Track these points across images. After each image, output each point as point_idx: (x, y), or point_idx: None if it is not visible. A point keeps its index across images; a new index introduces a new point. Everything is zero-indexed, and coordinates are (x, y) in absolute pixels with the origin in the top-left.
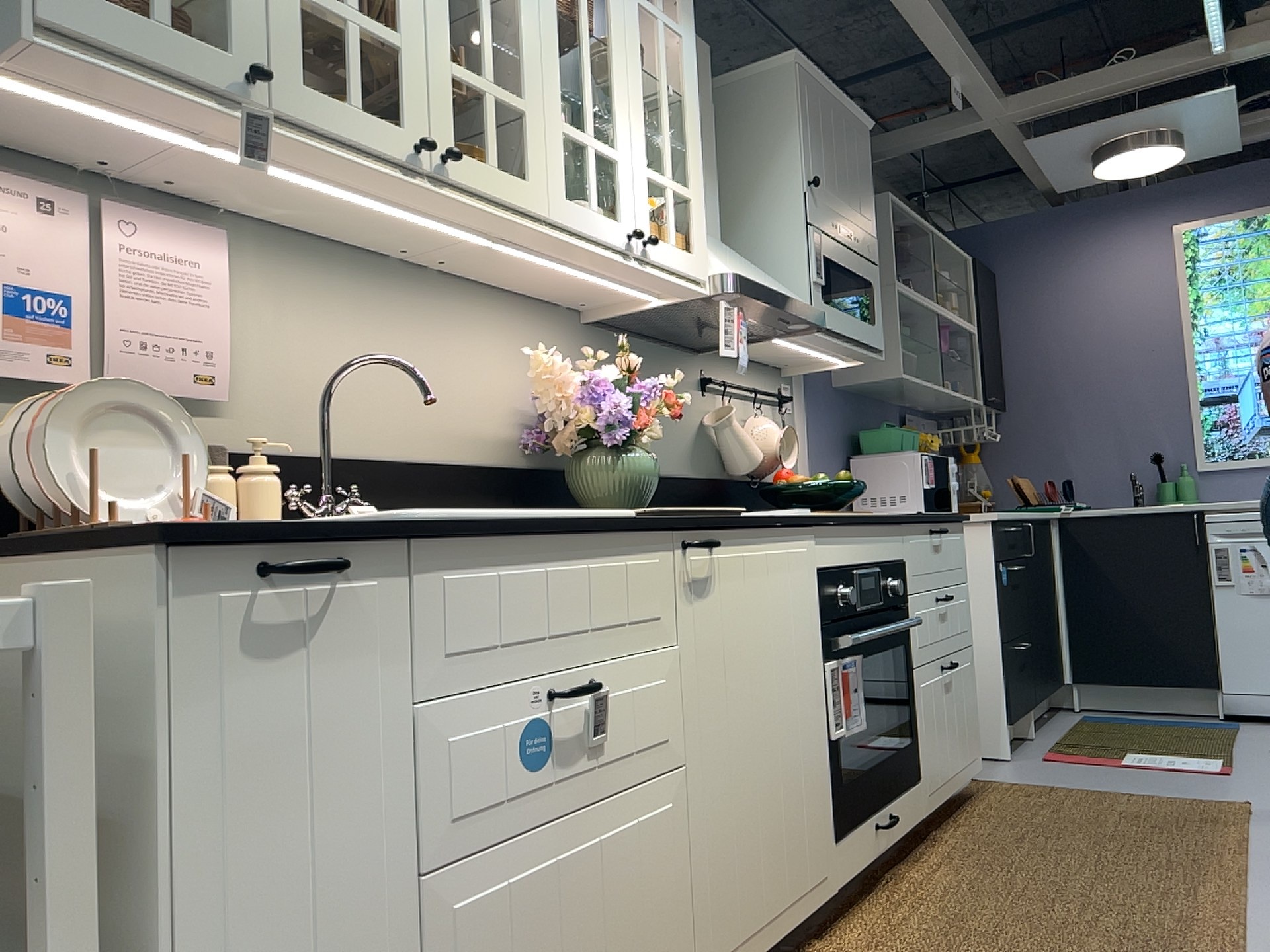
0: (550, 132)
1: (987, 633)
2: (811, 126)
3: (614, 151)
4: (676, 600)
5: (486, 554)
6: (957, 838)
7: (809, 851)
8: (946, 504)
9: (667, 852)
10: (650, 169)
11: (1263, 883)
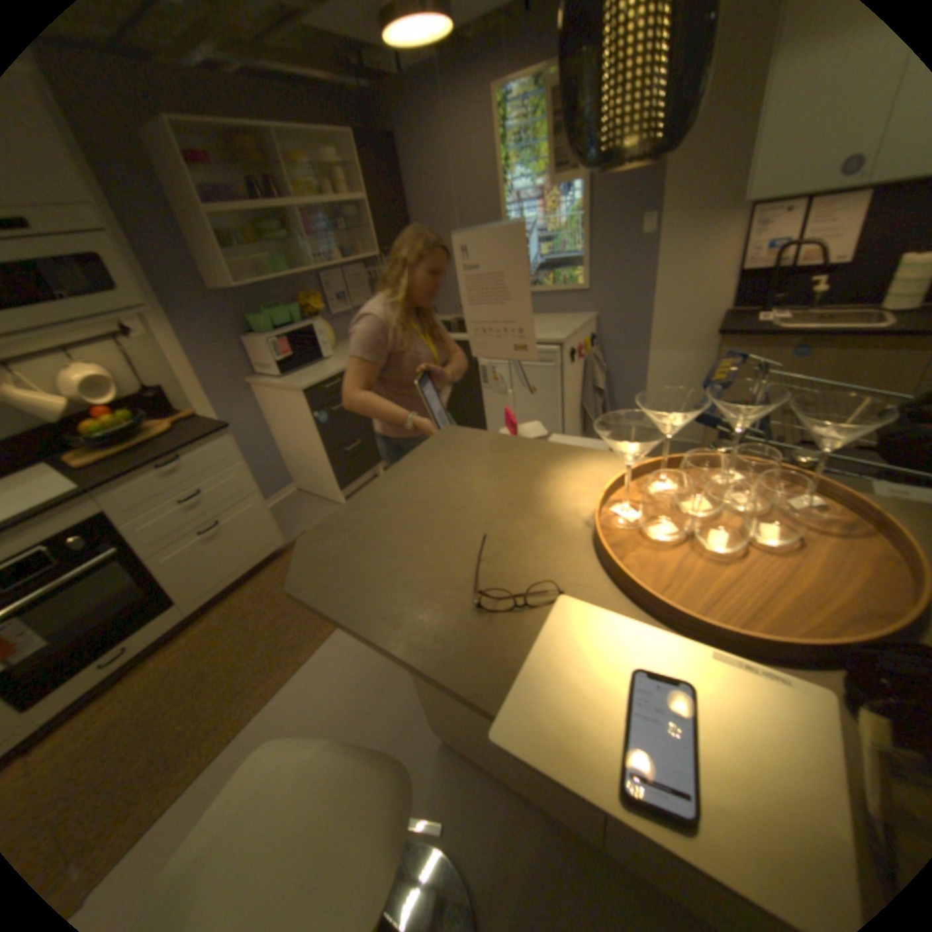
0: None
1: (318, 449)
2: None
3: None
4: None
5: None
6: (215, 615)
7: None
8: (310, 357)
9: None
10: None
11: (296, 678)
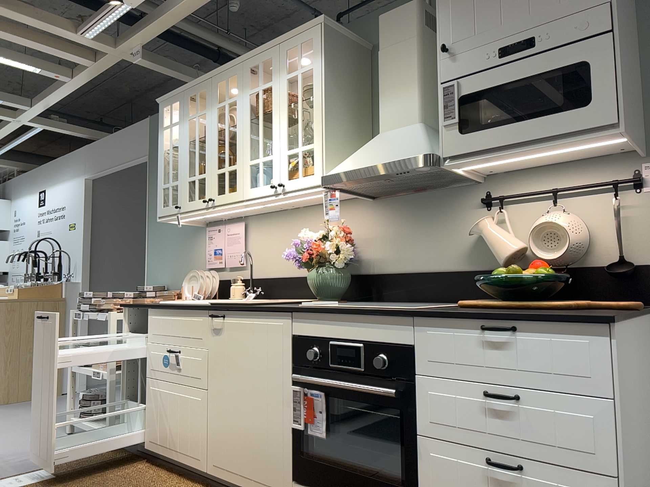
0: (244, 168)
1: None
2: (450, 2)
3: (269, 156)
4: (207, 334)
5: (160, 312)
6: None
7: (269, 468)
8: None
9: (198, 413)
10: (288, 150)
11: None
